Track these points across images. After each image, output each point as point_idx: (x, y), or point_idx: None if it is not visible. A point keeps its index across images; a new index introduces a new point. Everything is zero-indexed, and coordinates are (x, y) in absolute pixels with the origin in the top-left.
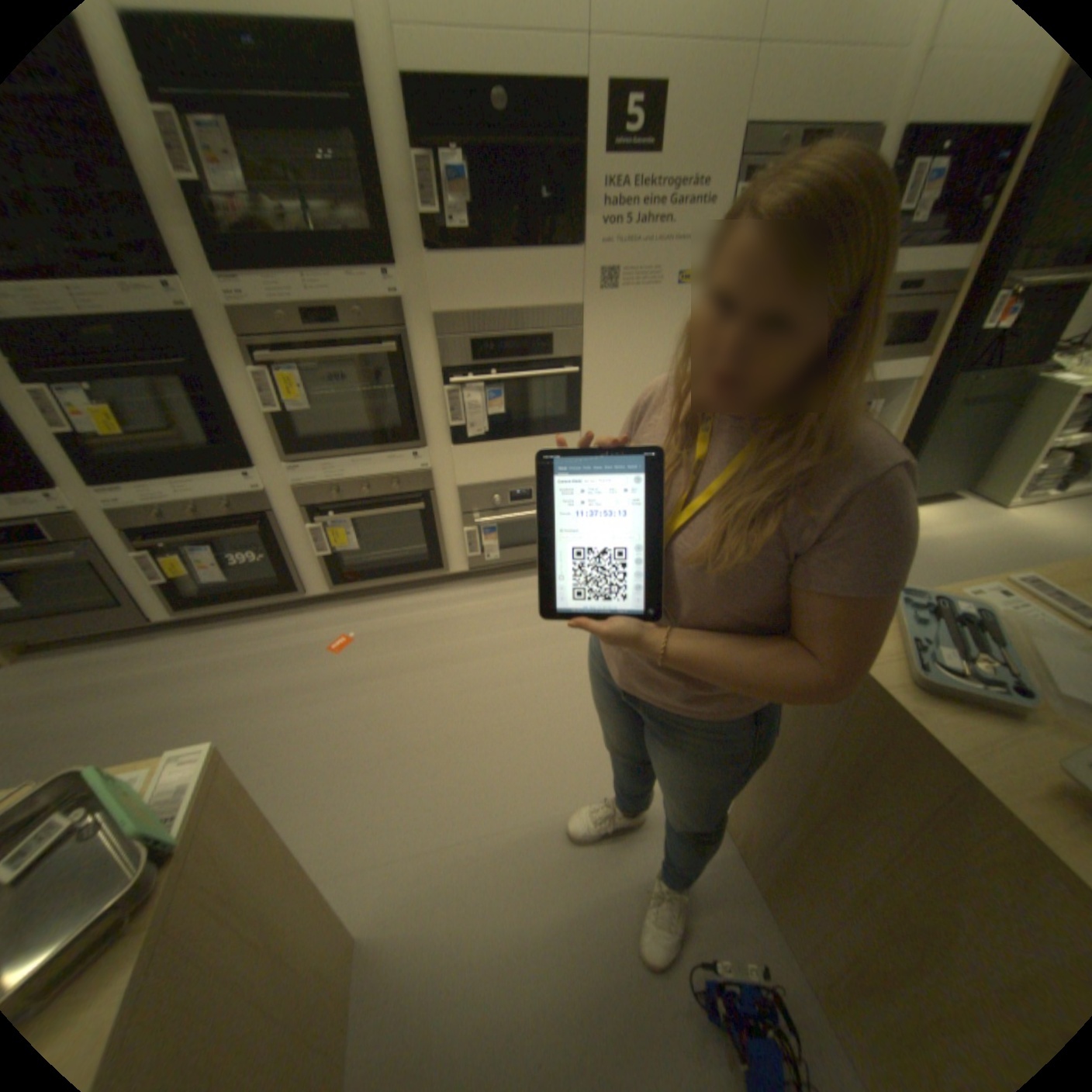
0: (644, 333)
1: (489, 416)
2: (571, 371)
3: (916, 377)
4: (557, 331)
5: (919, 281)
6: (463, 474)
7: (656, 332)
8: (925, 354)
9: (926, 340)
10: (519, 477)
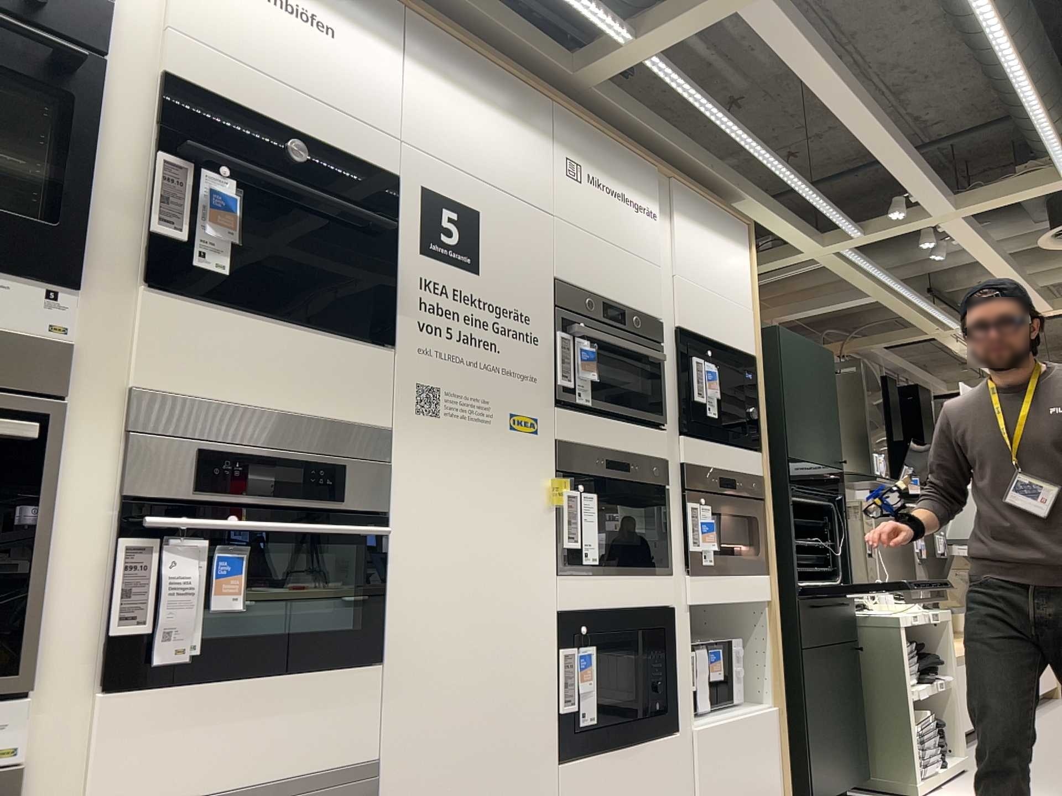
0: (477, 491)
1: (211, 616)
2: (380, 532)
3: (765, 602)
4: (353, 463)
5: (732, 480)
6: (112, 782)
7: (491, 492)
8: (762, 571)
9: (758, 553)
10: (253, 785)
